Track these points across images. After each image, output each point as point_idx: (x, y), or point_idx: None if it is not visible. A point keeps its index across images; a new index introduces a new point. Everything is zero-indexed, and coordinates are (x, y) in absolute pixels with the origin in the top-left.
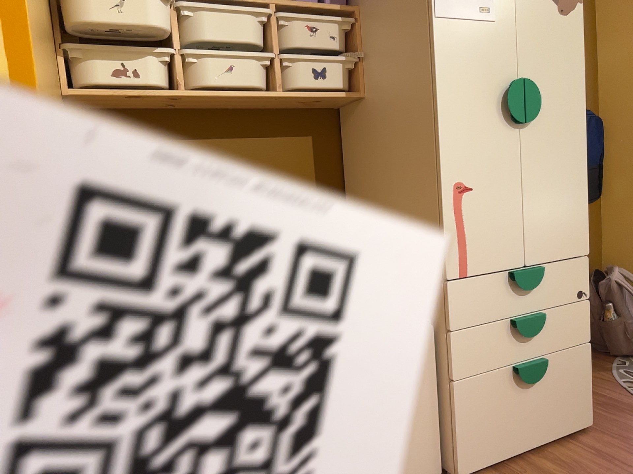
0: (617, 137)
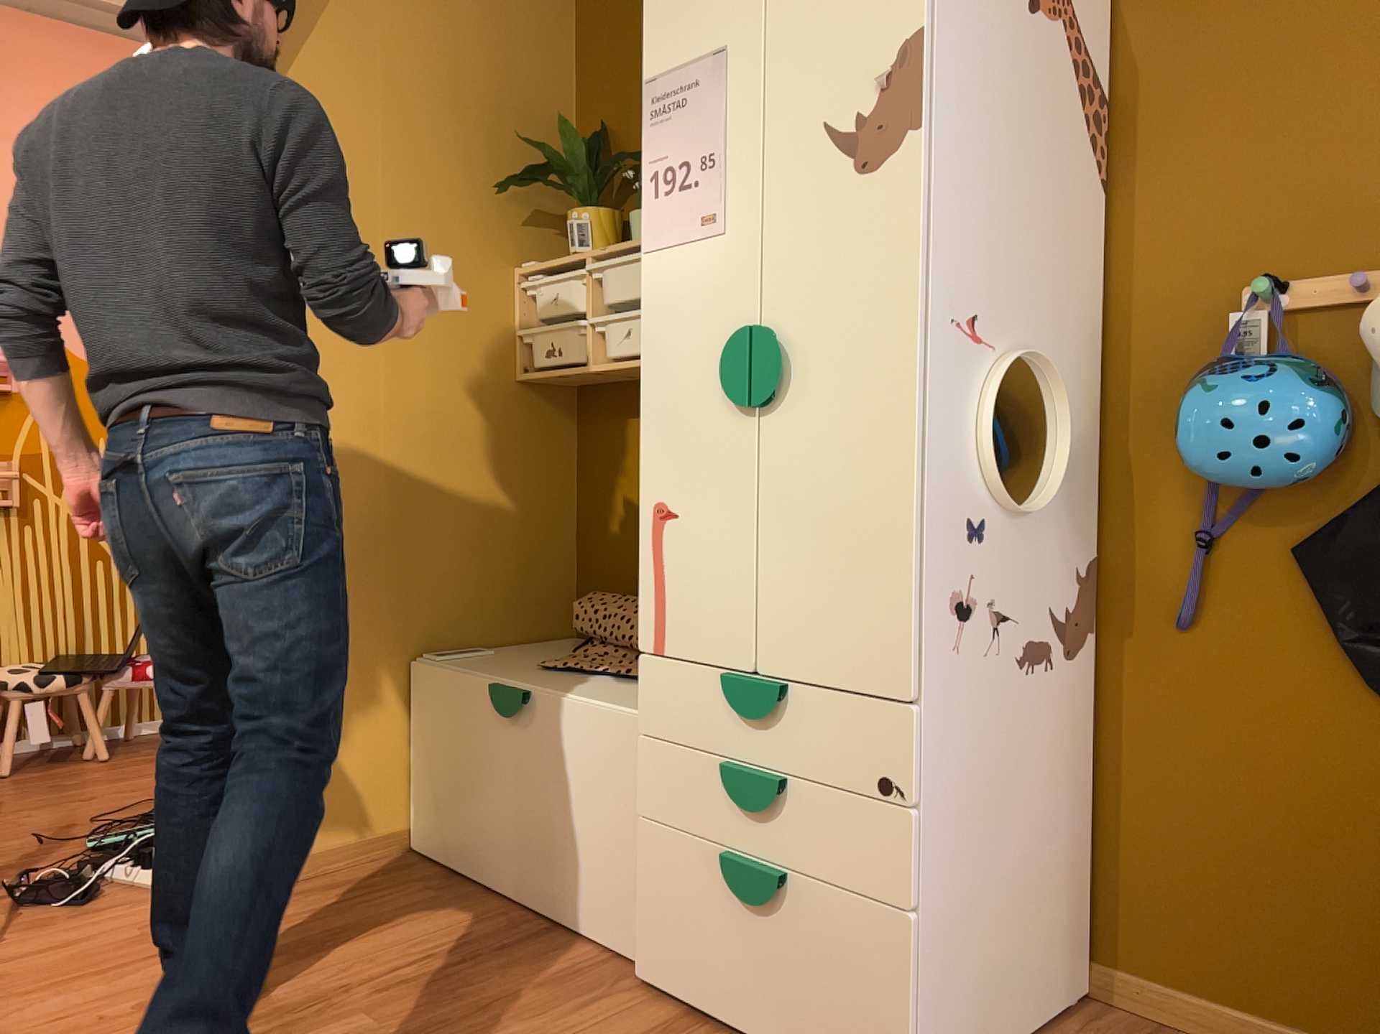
0: None
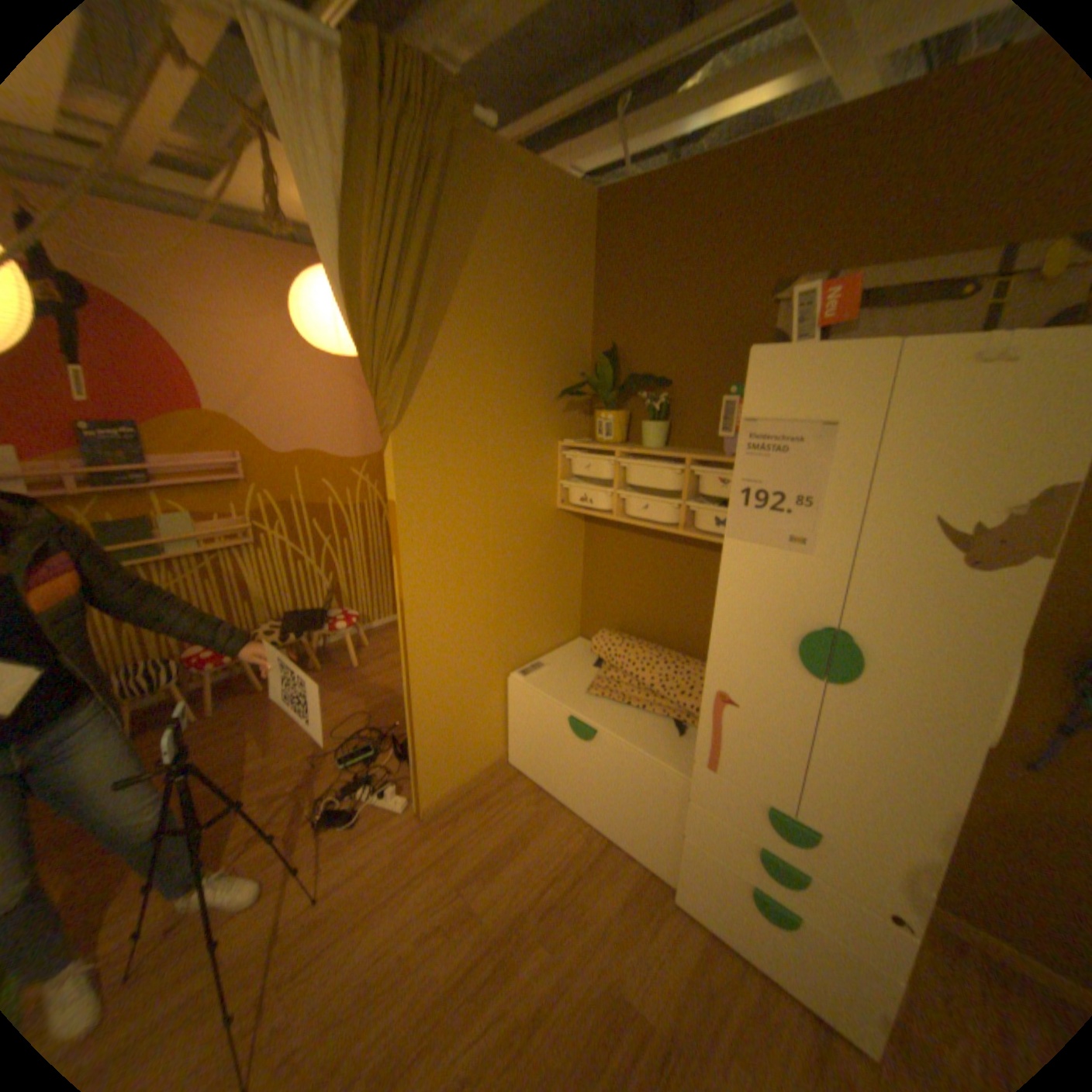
0: None
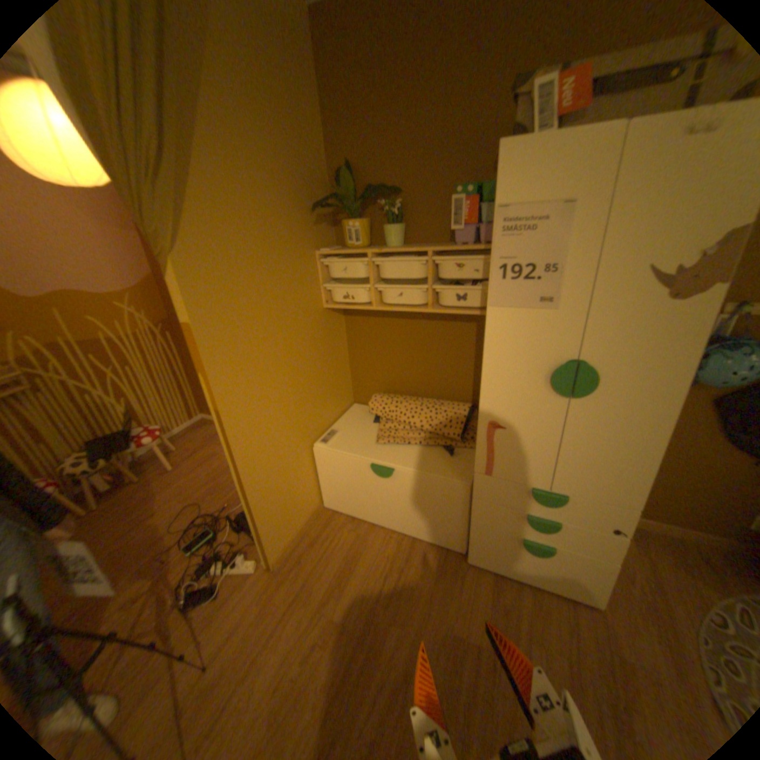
0: None
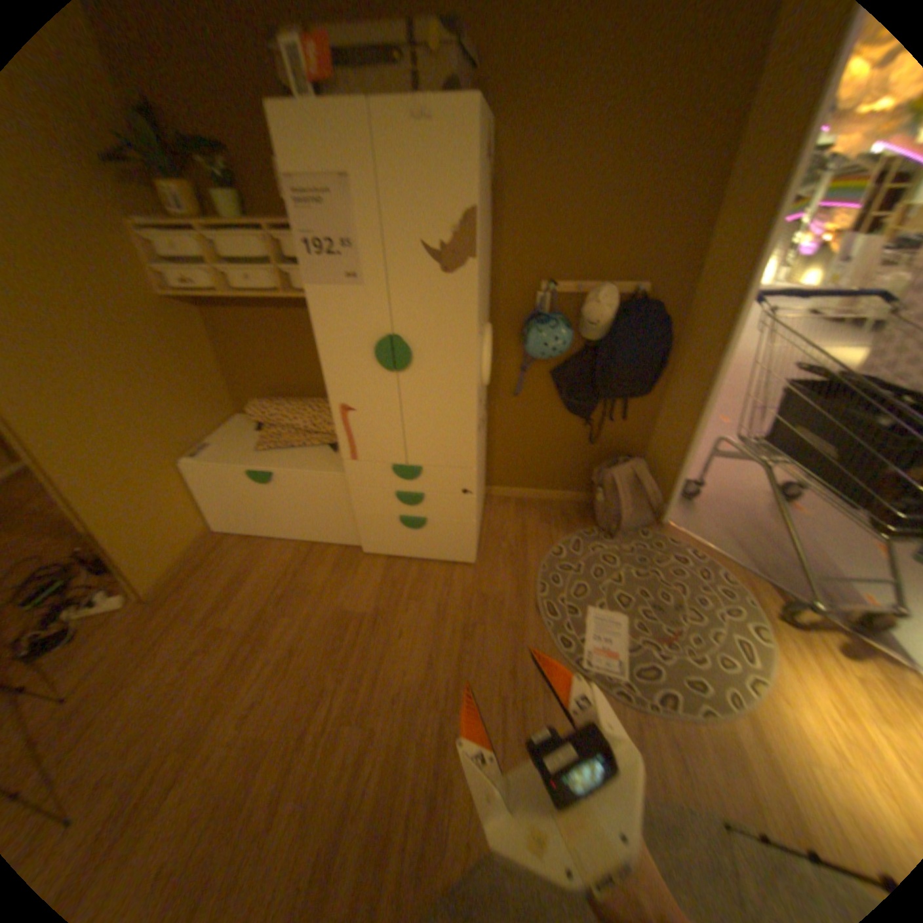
0: (699, 339)
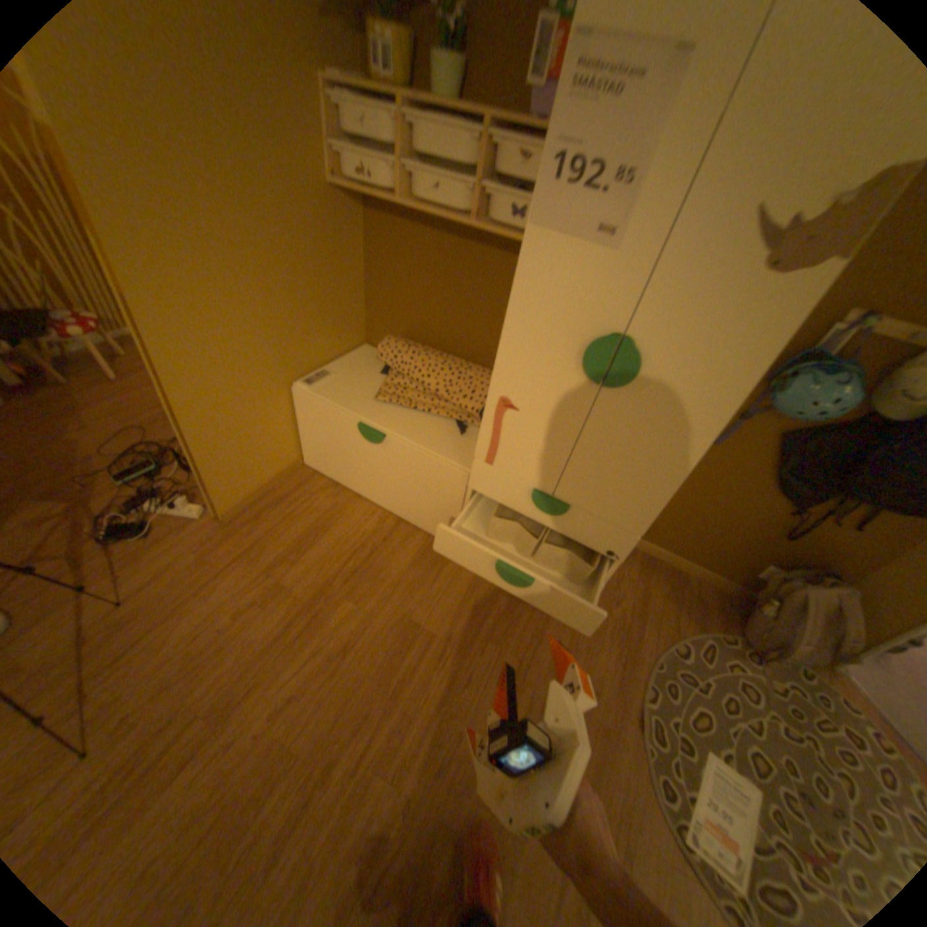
0: None
